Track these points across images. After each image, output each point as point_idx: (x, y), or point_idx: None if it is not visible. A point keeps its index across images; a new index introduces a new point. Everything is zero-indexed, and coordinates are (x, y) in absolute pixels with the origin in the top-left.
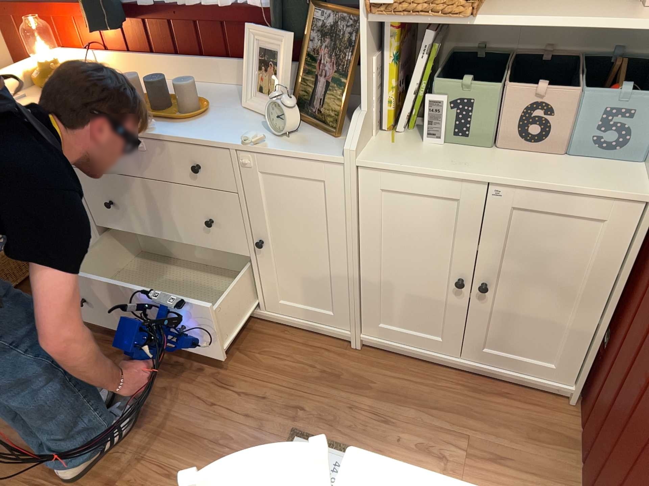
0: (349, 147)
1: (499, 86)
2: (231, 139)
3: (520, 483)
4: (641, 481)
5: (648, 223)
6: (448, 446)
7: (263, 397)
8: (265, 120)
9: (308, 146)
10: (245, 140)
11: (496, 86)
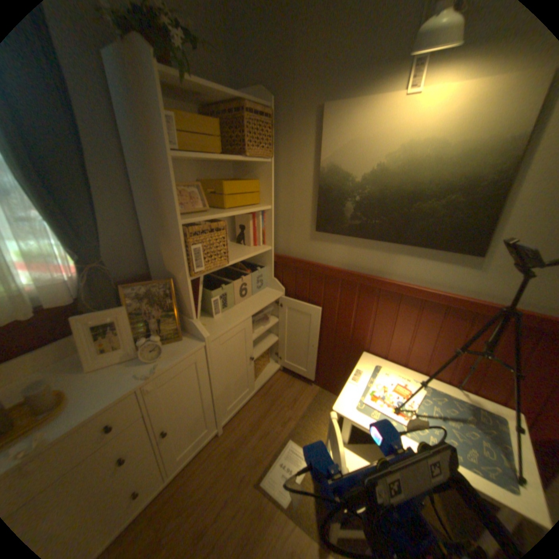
0: (204, 335)
1: (229, 282)
2: (123, 386)
3: (307, 398)
4: (345, 350)
5: (286, 299)
6: (288, 415)
7: (227, 505)
8: (117, 364)
9: (177, 352)
10: (137, 378)
11: (228, 282)
